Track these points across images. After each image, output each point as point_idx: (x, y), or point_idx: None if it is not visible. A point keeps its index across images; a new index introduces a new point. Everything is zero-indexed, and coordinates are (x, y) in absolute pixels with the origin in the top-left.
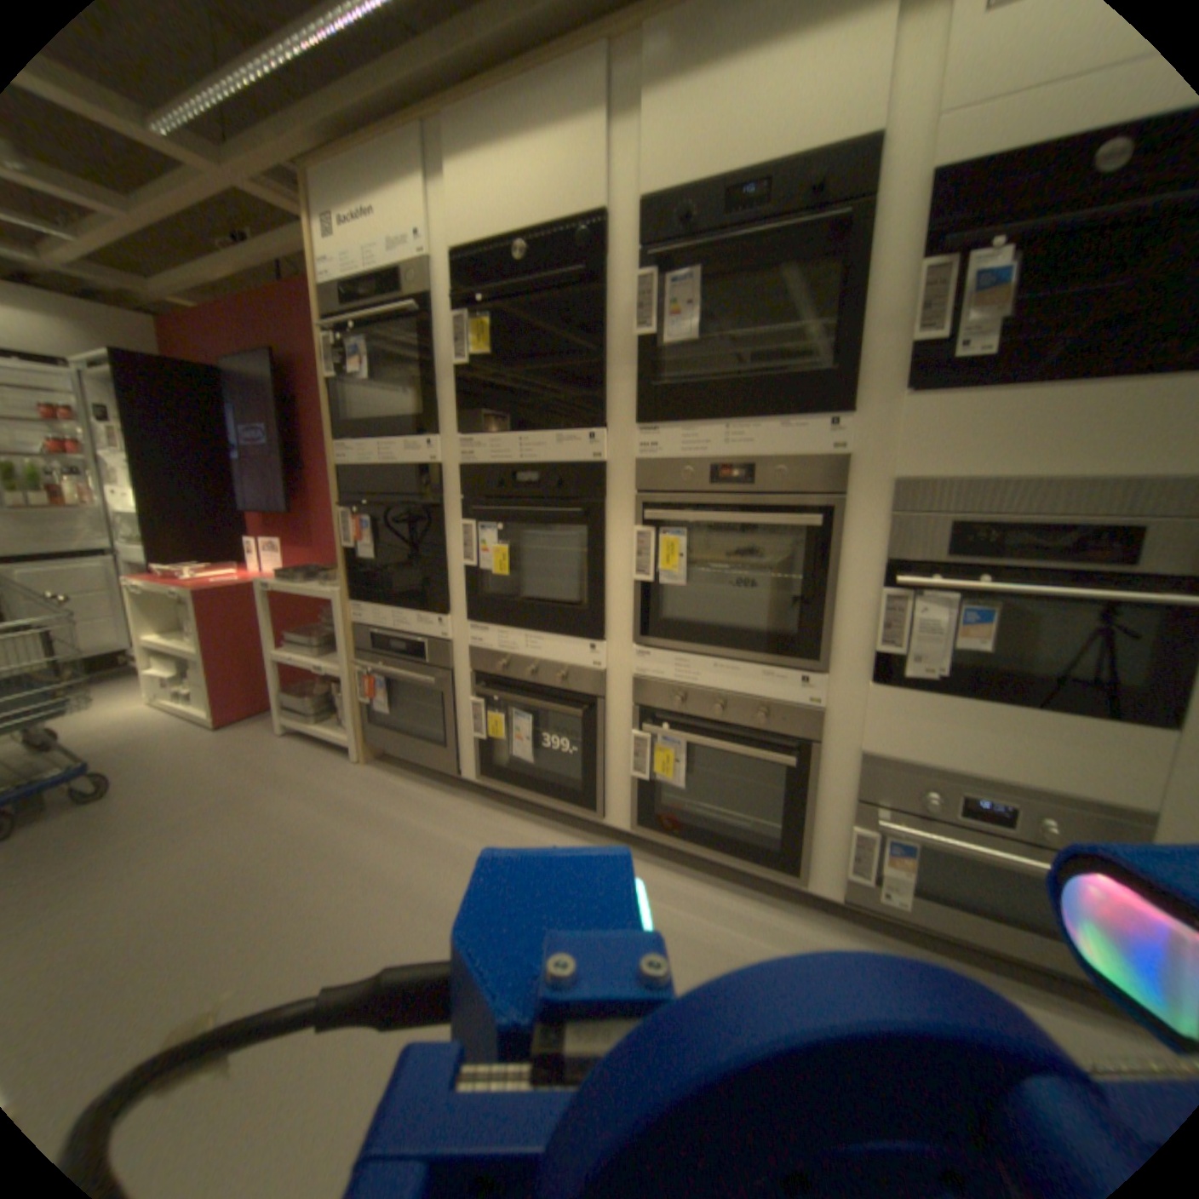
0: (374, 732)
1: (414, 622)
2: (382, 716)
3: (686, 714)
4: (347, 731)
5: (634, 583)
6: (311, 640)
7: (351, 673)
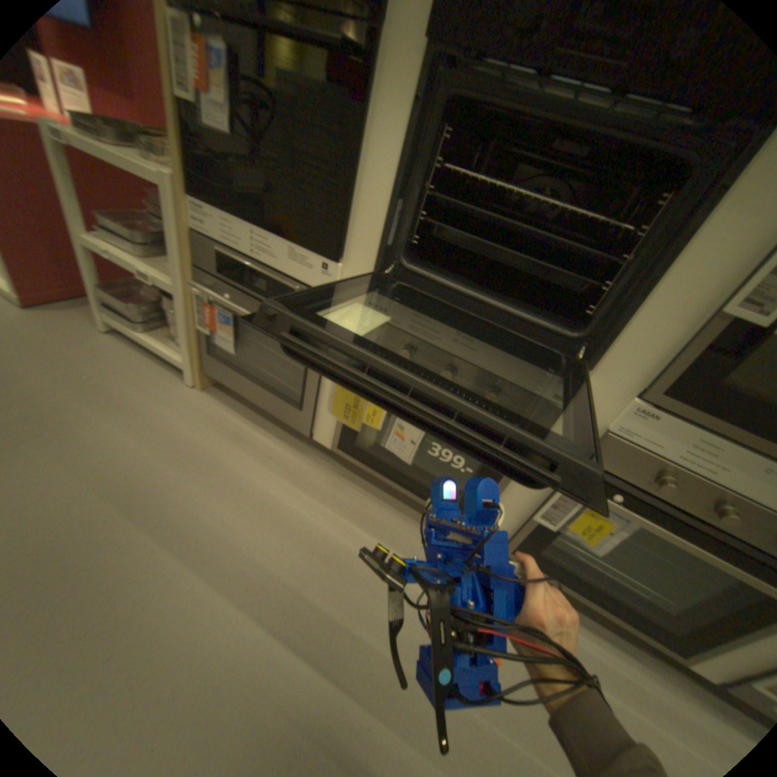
0: (216, 364)
1: (285, 259)
2: (225, 349)
3: (657, 497)
4: (184, 352)
5: (714, 318)
6: (137, 234)
7: (190, 297)
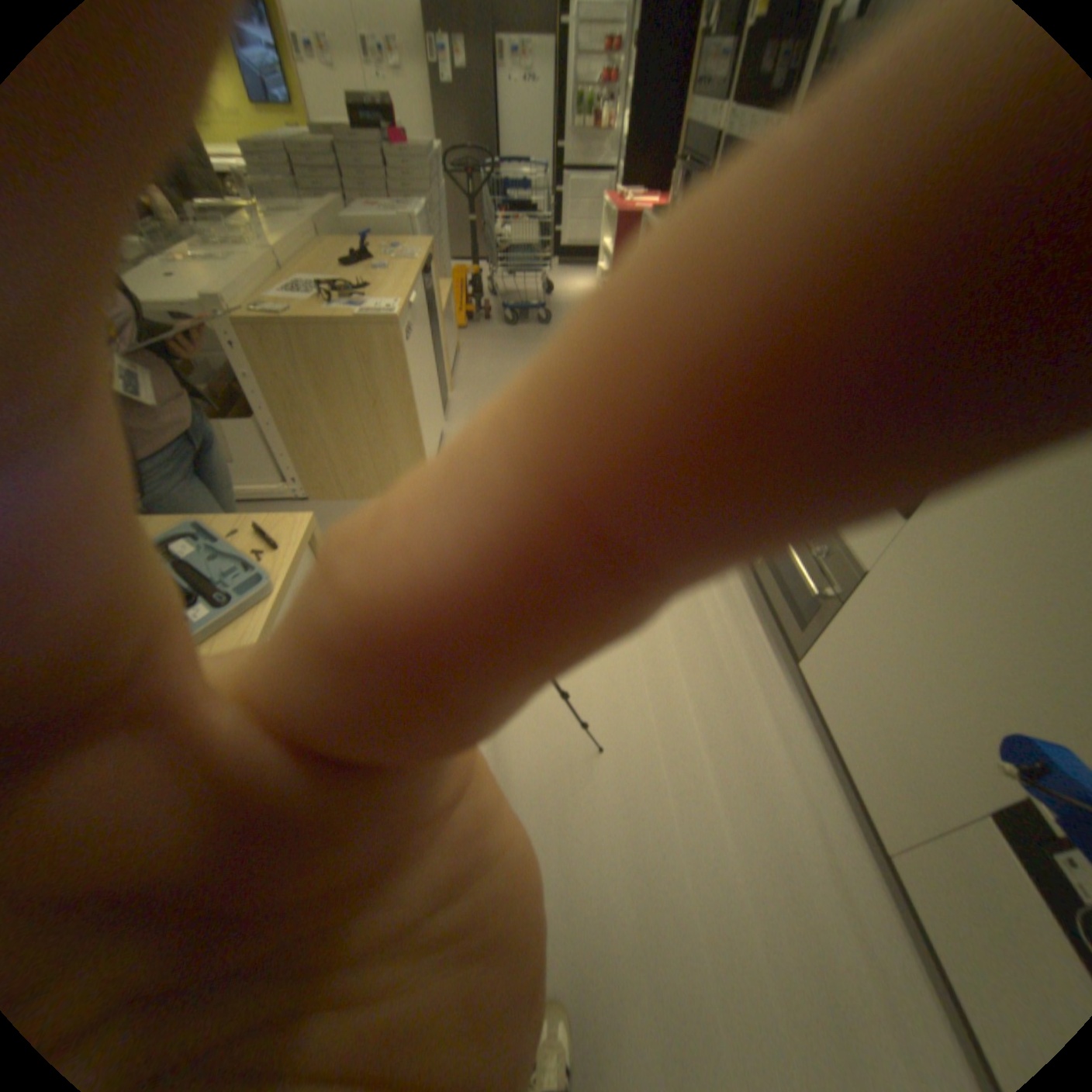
0: None
1: None
2: None
3: None
4: None
5: None
6: None
7: None
